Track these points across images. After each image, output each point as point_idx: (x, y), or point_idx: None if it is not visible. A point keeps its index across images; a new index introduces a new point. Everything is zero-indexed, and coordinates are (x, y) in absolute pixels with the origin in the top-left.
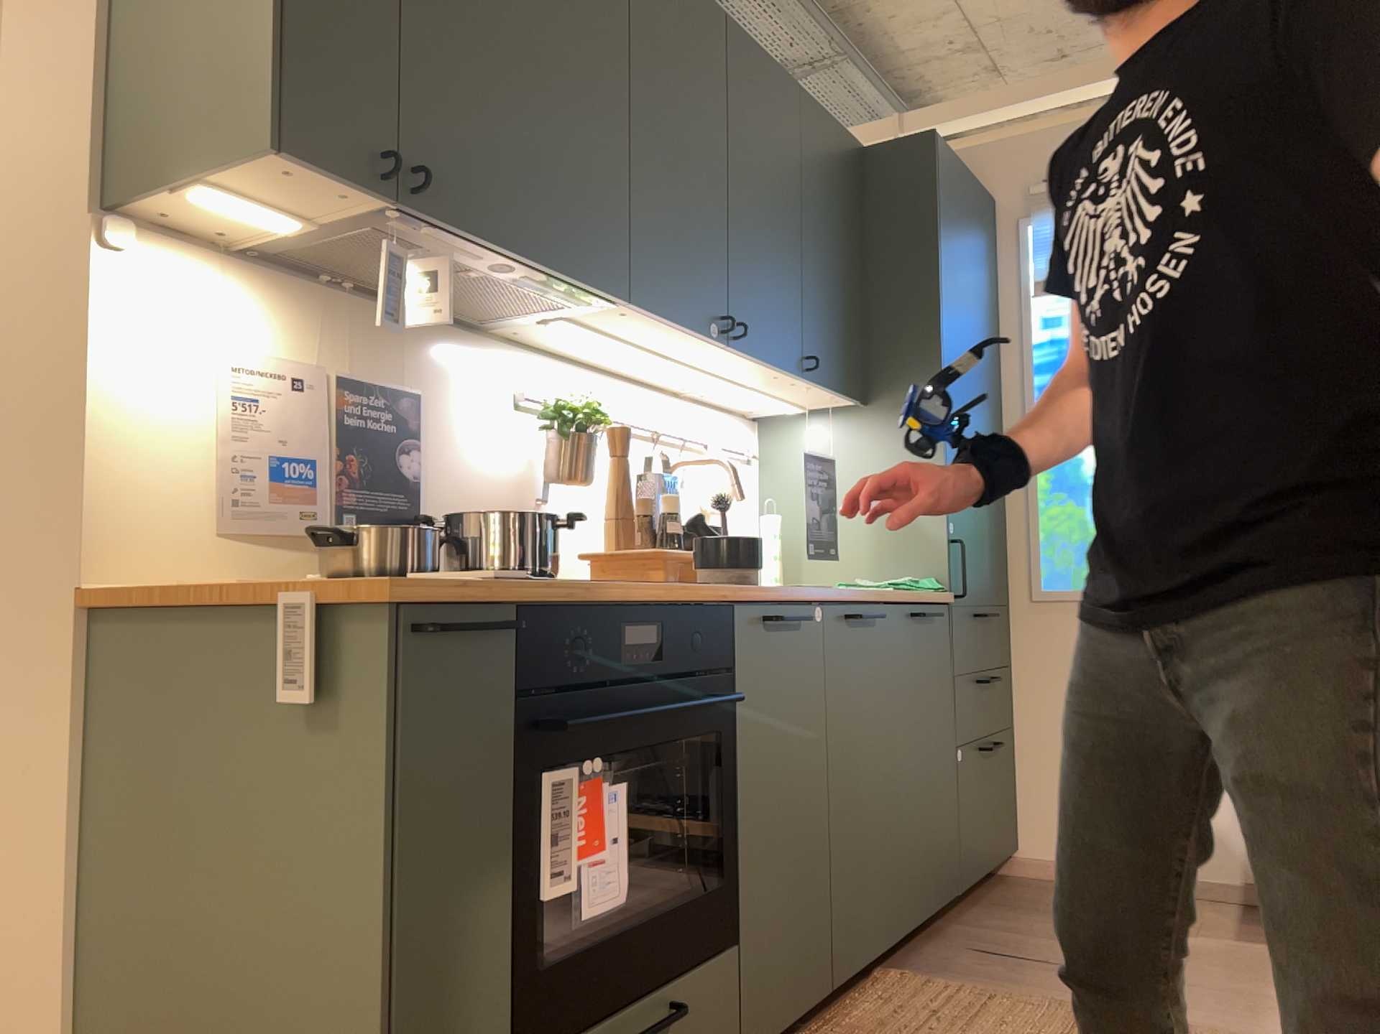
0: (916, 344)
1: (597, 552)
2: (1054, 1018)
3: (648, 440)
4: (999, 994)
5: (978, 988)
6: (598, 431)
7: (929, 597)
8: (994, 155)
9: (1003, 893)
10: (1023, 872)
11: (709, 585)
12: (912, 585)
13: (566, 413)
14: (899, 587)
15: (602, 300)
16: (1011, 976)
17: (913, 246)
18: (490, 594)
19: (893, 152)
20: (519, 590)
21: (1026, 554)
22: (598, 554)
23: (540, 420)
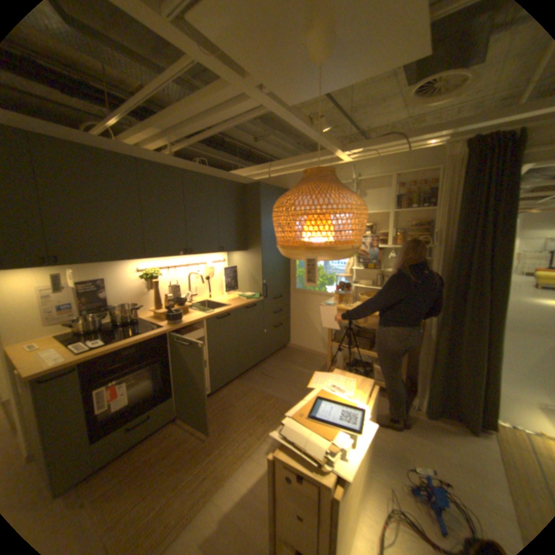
0: (256, 238)
1: (152, 310)
2: (258, 399)
3: (188, 265)
4: (253, 390)
5: (250, 388)
6: (160, 275)
7: (253, 301)
8: (290, 177)
9: (281, 354)
10: (290, 347)
11: (160, 329)
12: (250, 298)
13: (144, 277)
14: (247, 298)
15: (139, 259)
16: (261, 383)
17: (255, 212)
18: (65, 367)
19: (251, 186)
20: (76, 363)
21: (293, 279)
22: (151, 311)
23: (141, 278)
